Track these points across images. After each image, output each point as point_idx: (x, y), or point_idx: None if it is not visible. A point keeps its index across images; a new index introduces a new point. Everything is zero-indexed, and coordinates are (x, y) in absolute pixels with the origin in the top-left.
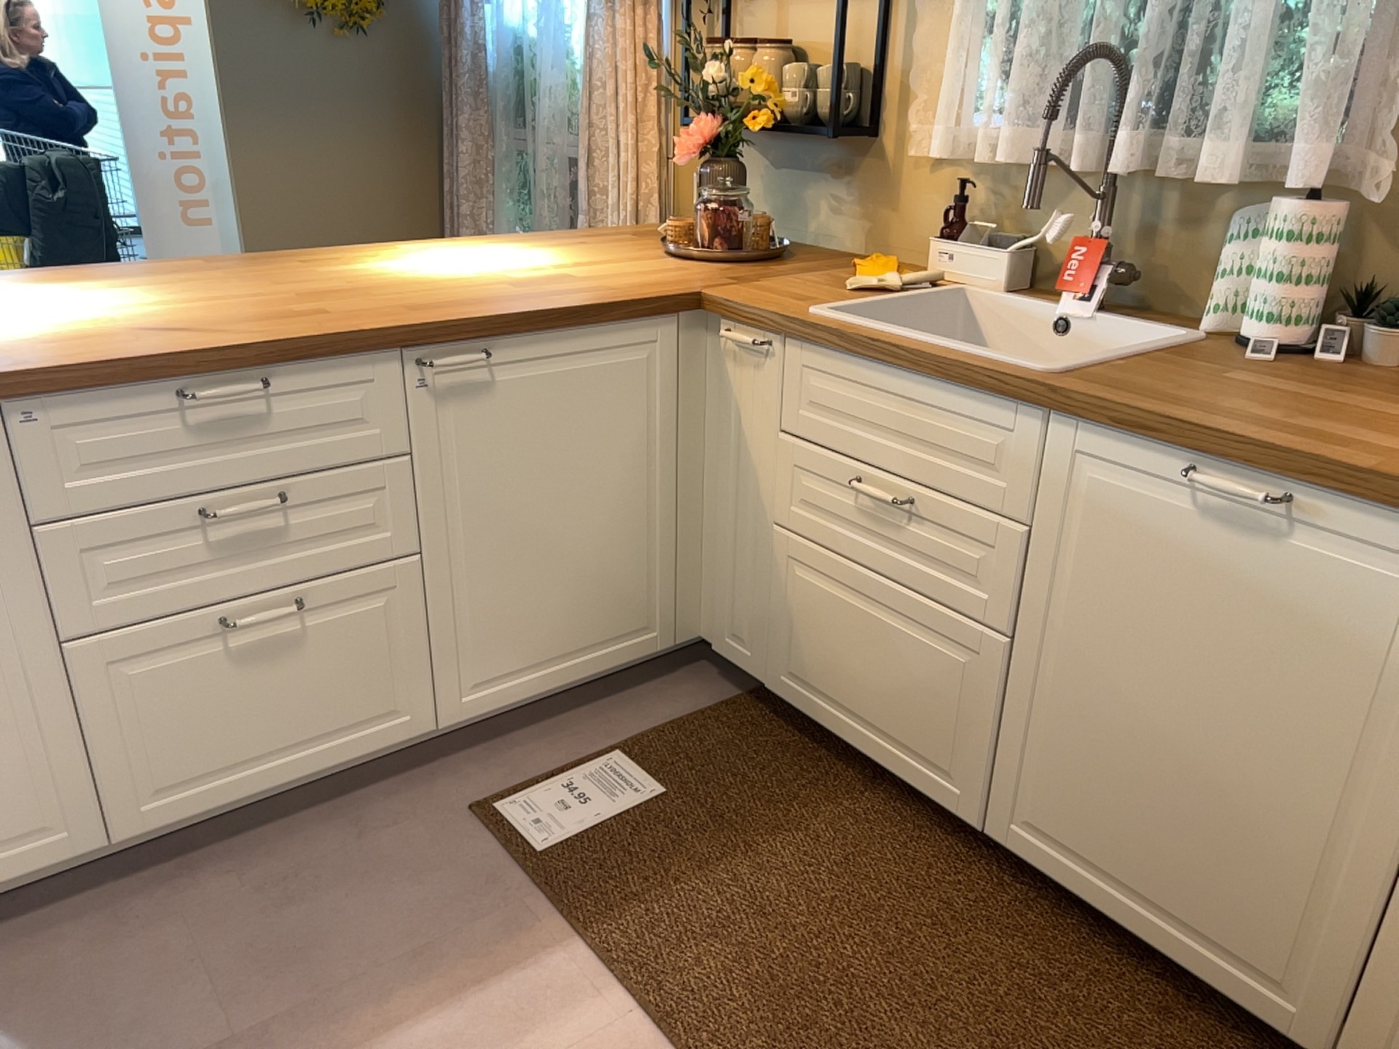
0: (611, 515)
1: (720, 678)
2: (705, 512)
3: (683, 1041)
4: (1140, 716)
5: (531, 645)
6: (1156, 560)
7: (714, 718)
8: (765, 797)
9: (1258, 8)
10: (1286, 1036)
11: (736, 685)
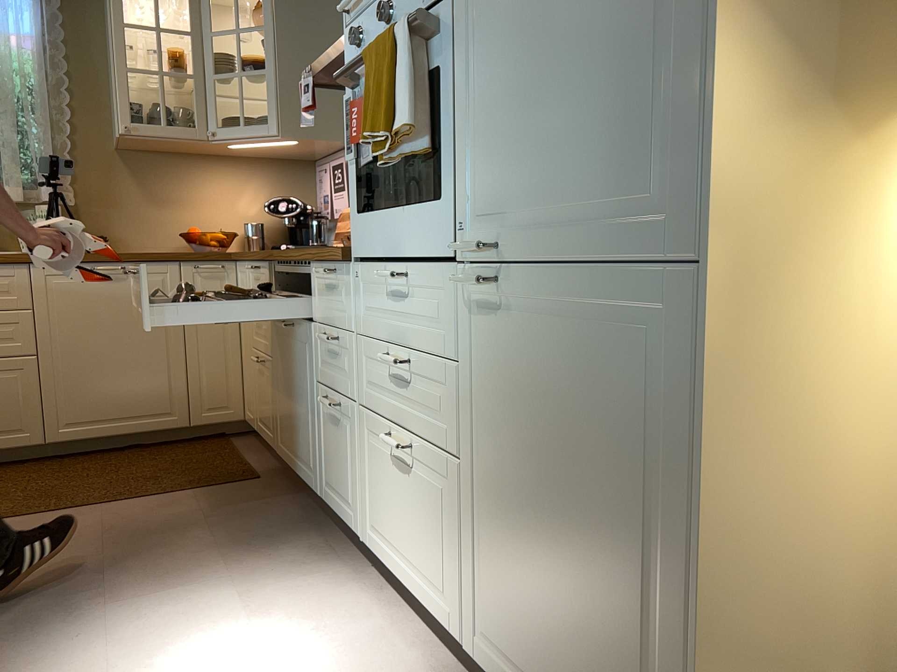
0: None
1: None
2: None
3: (28, 515)
4: (98, 355)
5: None
6: (87, 301)
7: None
8: None
9: (11, 143)
10: (176, 427)
11: None
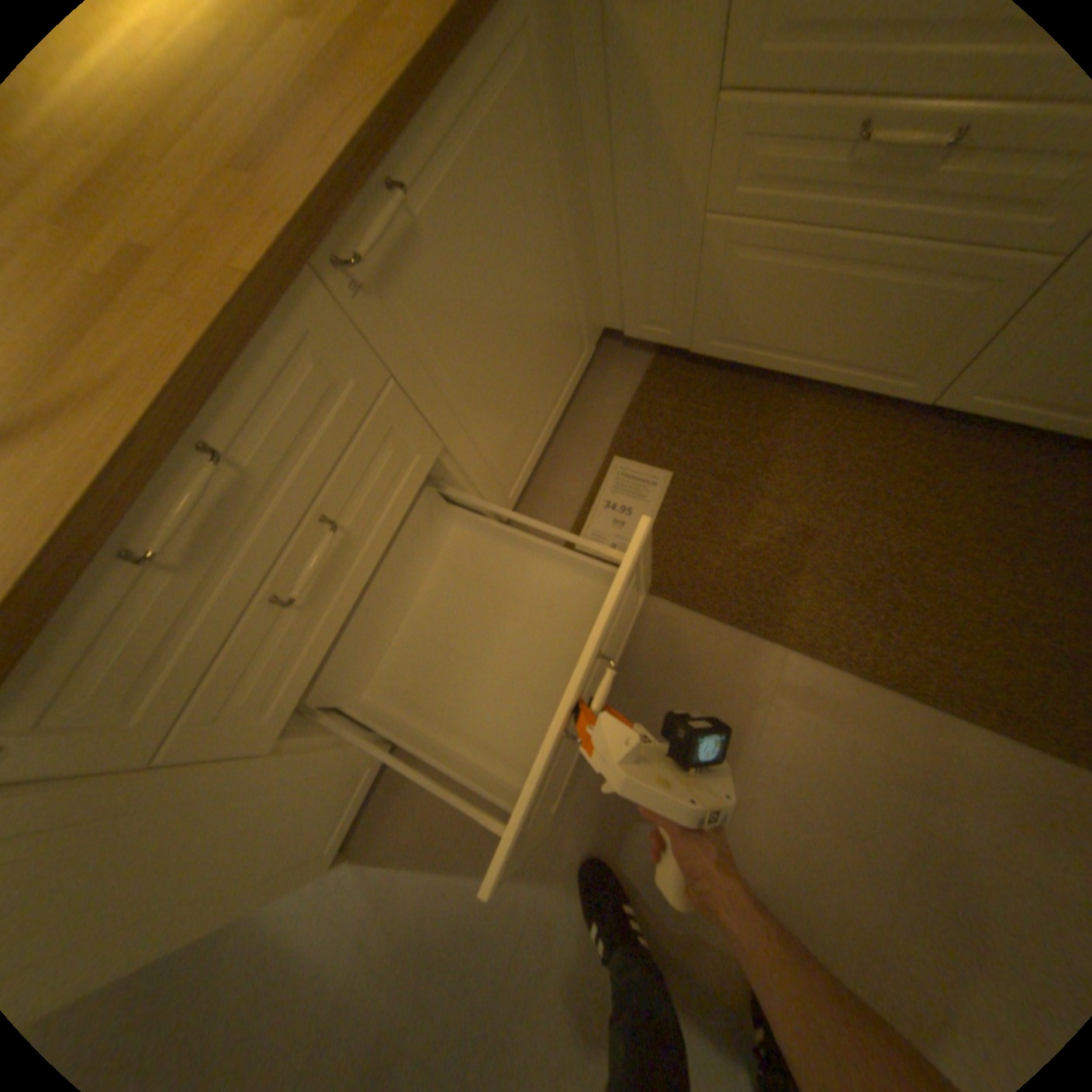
0: (545, 284)
1: (627, 349)
2: (597, 222)
3: (833, 658)
4: None
5: (529, 429)
6: None
7: (652, 390)
8: (737, 440)
9: None
10: None
11: (643, 350)
